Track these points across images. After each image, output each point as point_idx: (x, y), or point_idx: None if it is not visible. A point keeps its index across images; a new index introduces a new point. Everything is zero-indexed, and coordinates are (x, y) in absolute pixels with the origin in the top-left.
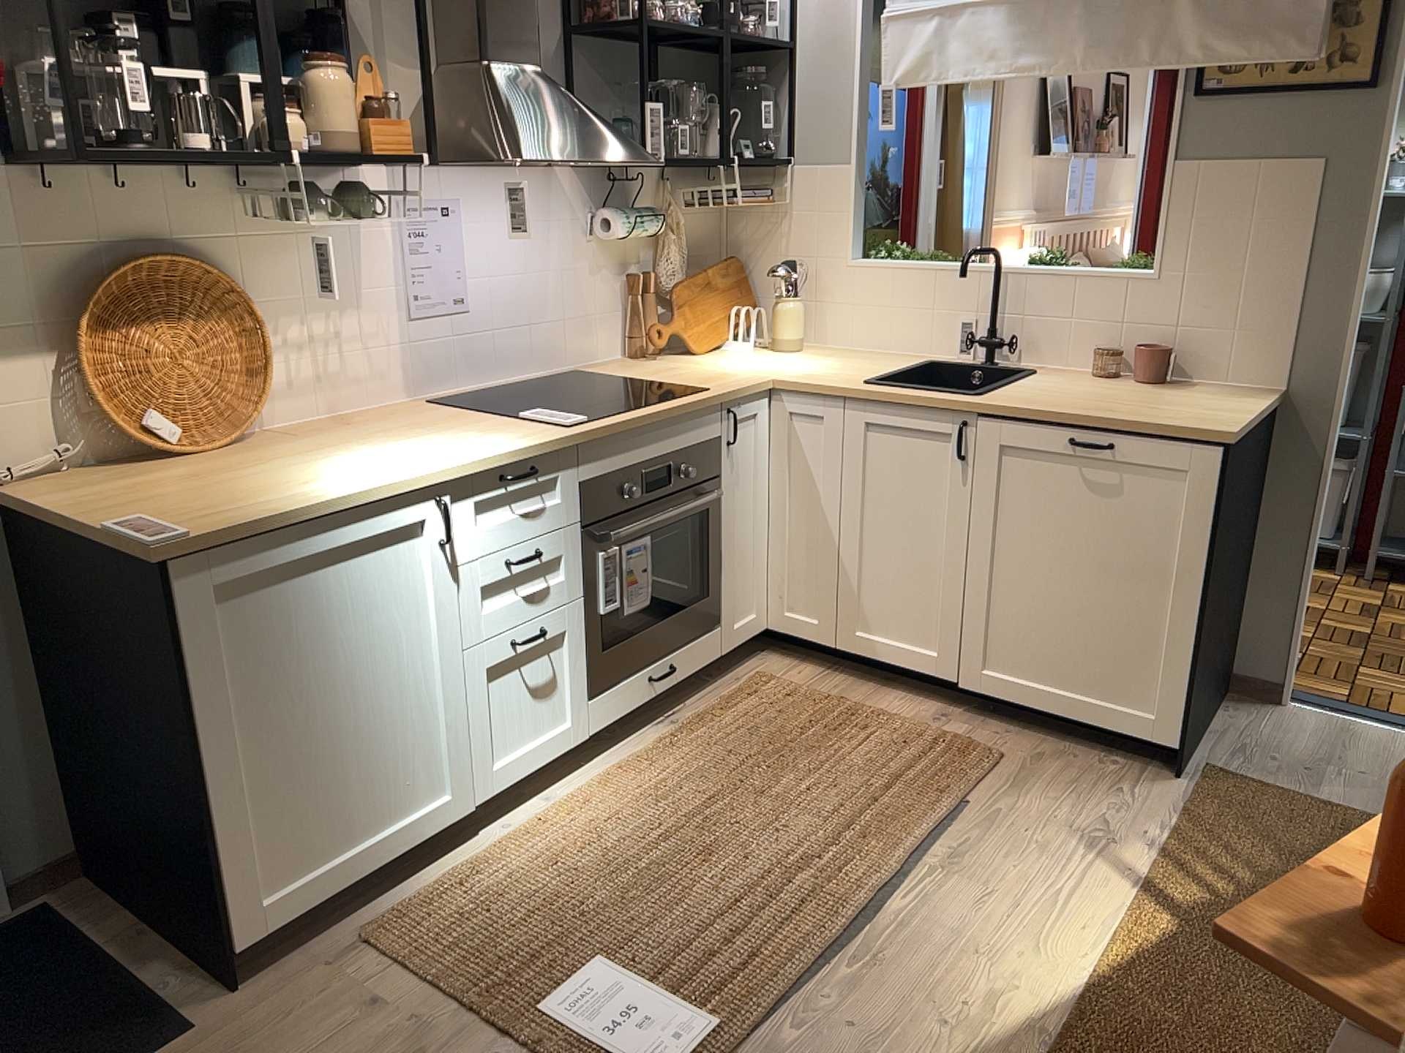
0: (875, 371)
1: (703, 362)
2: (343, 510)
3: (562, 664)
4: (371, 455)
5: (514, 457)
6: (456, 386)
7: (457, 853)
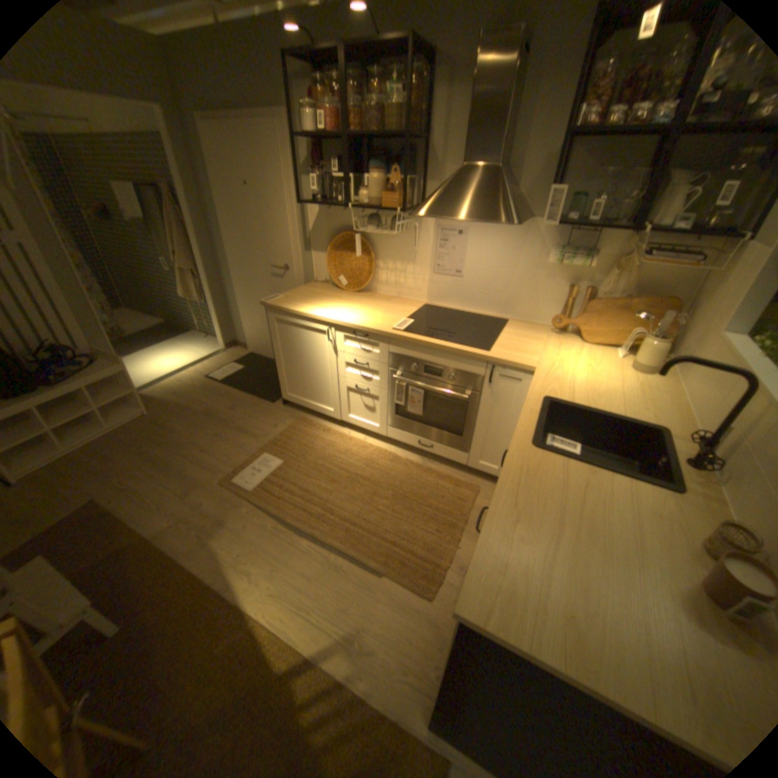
0: (599, 403)
1: (568, 346)
2: (303, 316)
3: (377, 405)
4: (347, 308)
5: (356, 328)
6: (448, 304)
7: (335, 425)
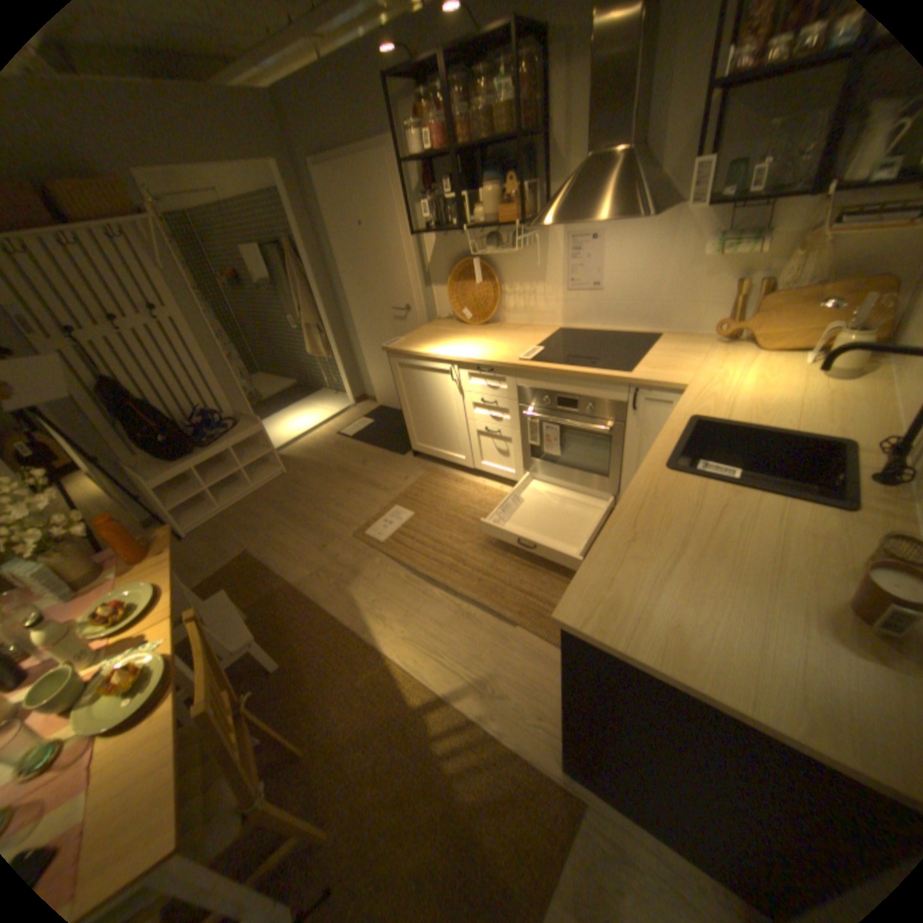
0: (765, 419)
1: (737, 356)
2: (424, 357)
3: (510, 449)
4: (471, 343)
5: (479, 363)
6: (588, 324)
7: (468, 475)
